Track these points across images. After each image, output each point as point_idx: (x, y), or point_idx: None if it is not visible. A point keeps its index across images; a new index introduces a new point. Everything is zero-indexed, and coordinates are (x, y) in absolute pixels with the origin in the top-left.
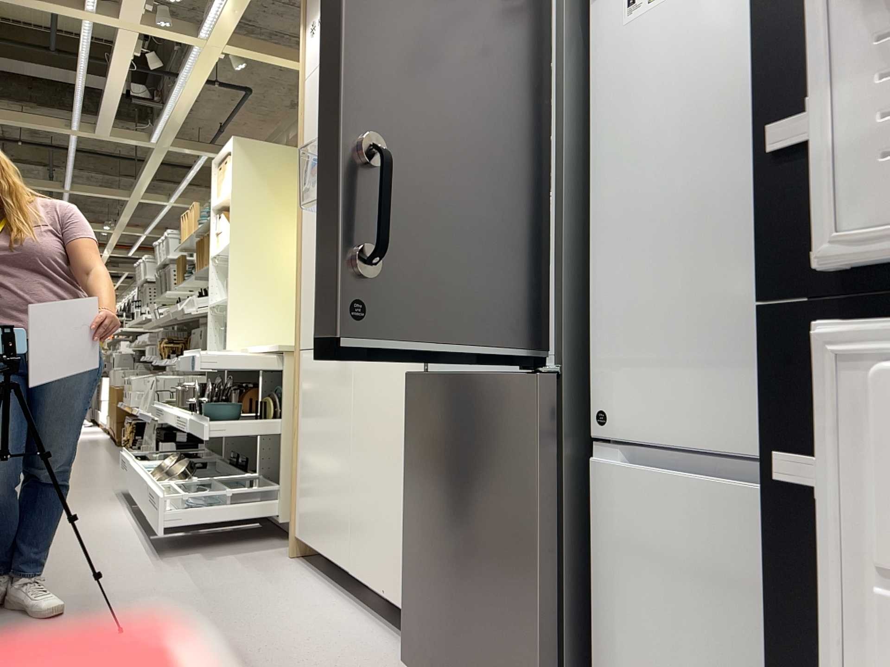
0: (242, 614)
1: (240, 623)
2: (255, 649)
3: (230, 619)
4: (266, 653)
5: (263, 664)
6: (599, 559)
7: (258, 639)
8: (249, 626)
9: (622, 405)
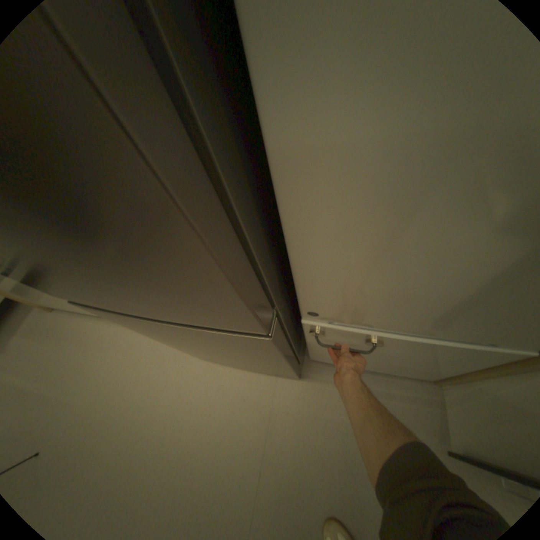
0: (79, 379)
1: (85, 387)
2: (115, 397)
3: (77, 389)
4: (123, 395)
5: (131, 403)
6: (306, 337)
7: (108, 390)
8: (93, 384)
9: (330, 310)
